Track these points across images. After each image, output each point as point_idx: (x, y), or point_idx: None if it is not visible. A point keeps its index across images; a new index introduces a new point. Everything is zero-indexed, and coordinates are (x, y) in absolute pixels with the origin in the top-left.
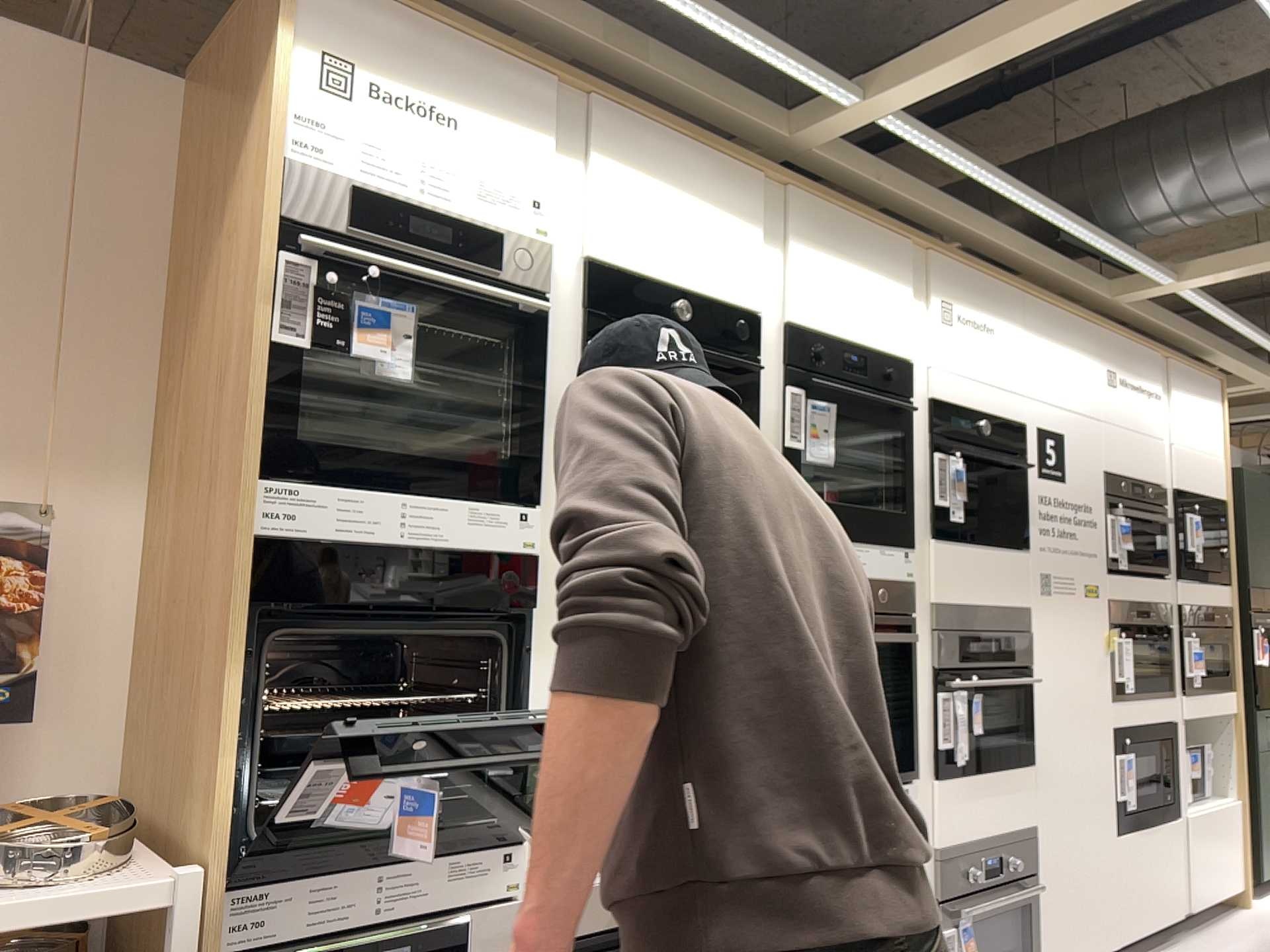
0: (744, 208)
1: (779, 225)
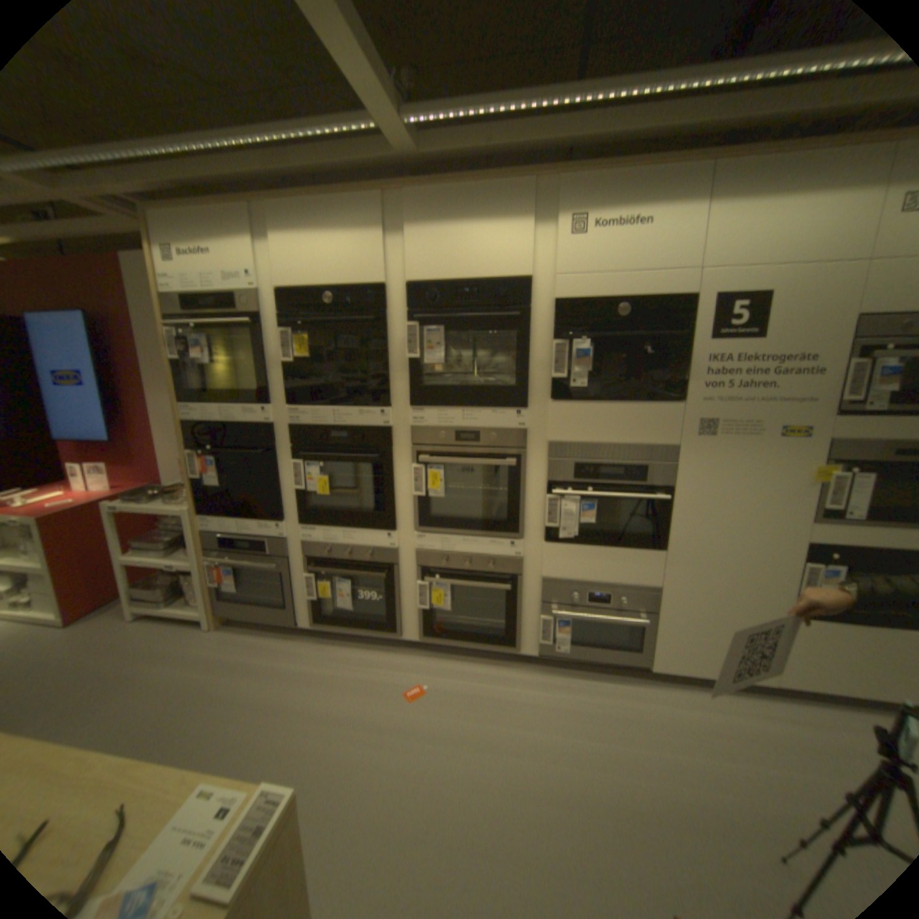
0: (368, 214)
1: (402, 212)
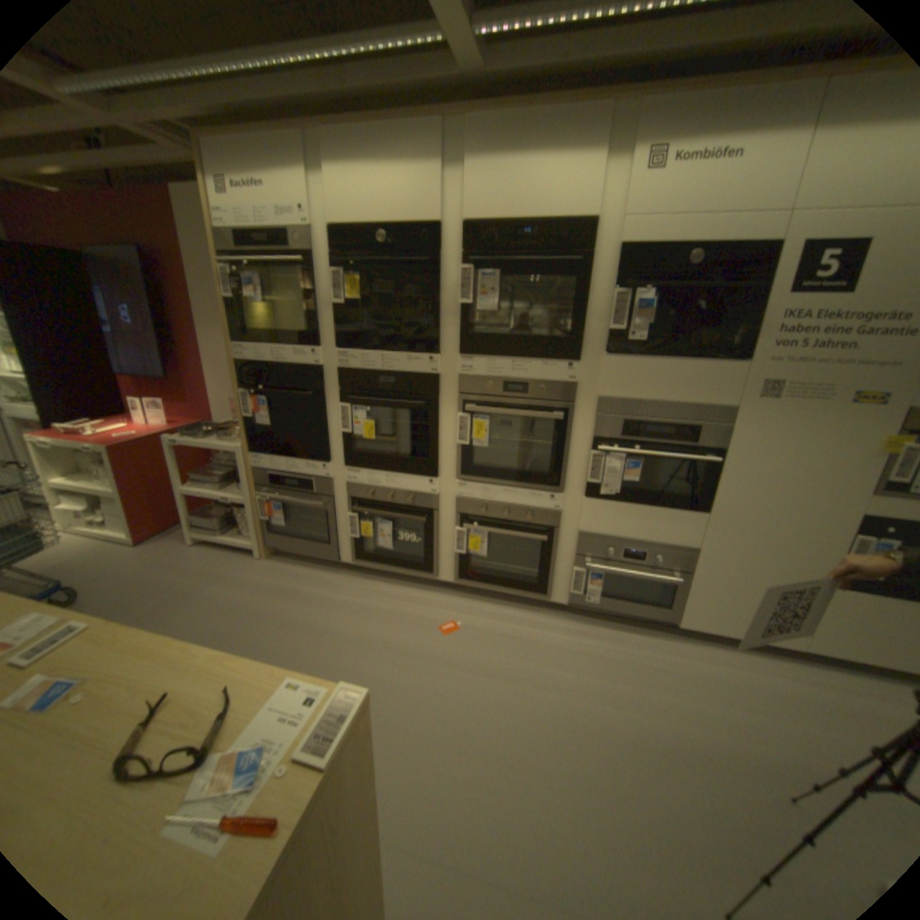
0: (427, 142)
1: (463, 140)
